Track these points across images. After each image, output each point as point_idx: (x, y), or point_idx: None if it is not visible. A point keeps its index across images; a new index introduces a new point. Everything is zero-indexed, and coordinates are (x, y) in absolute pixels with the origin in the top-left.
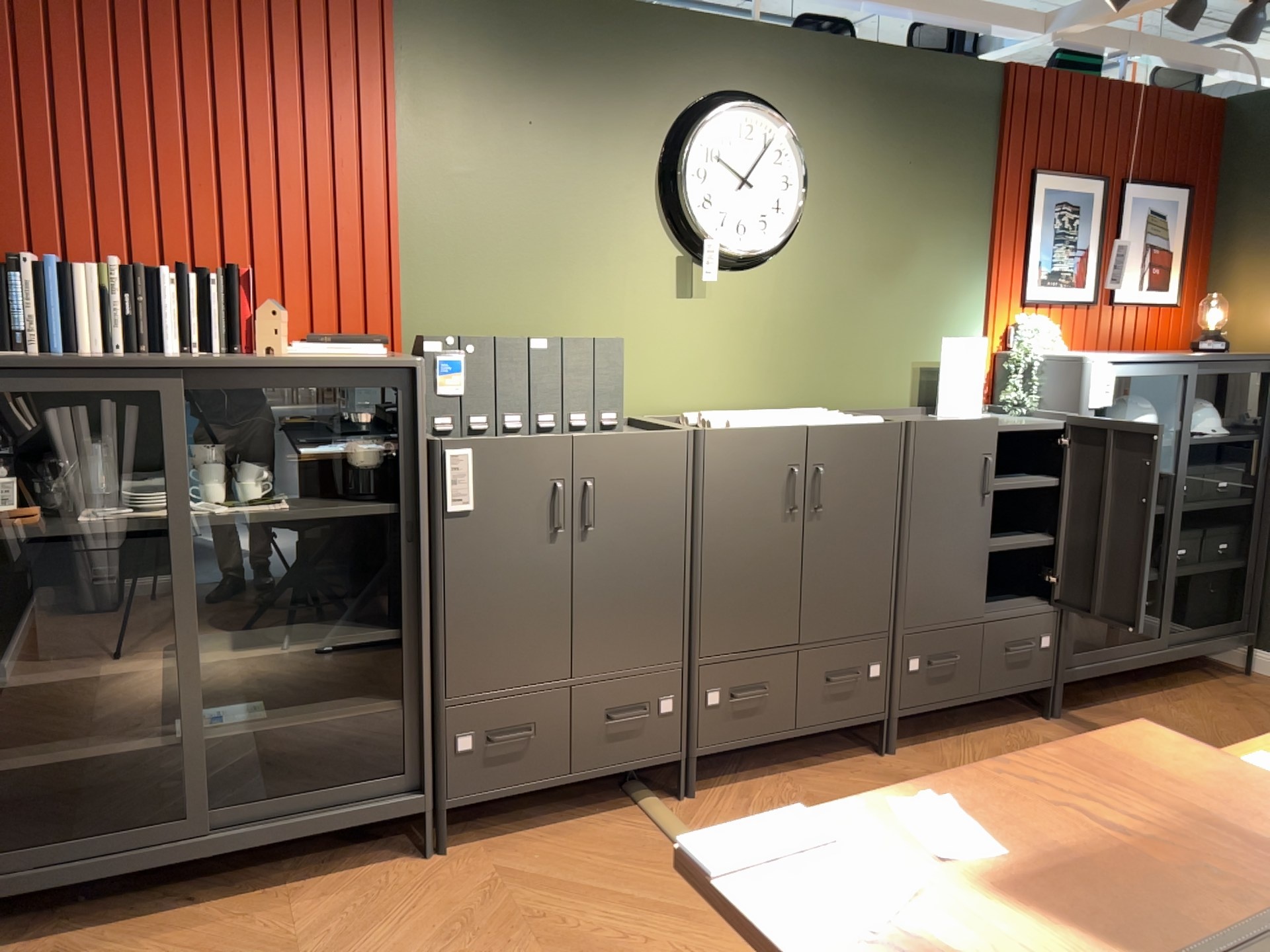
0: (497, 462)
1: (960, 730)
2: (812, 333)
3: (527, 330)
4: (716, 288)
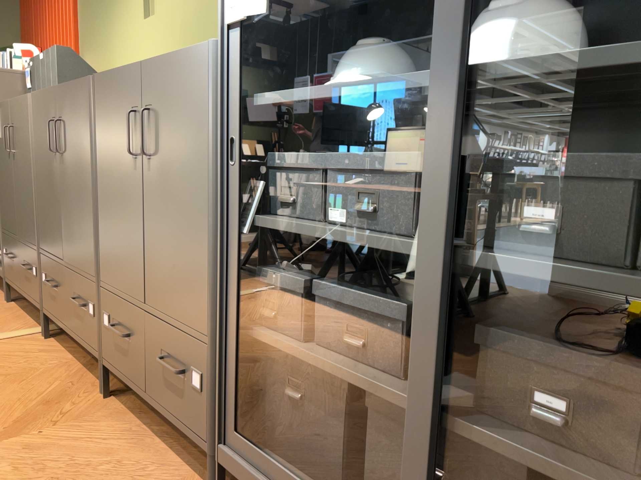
0: (1, 115)
1: (168, 435)
2: (203, 25)
3: (103, 59)
4: (157, 7)
